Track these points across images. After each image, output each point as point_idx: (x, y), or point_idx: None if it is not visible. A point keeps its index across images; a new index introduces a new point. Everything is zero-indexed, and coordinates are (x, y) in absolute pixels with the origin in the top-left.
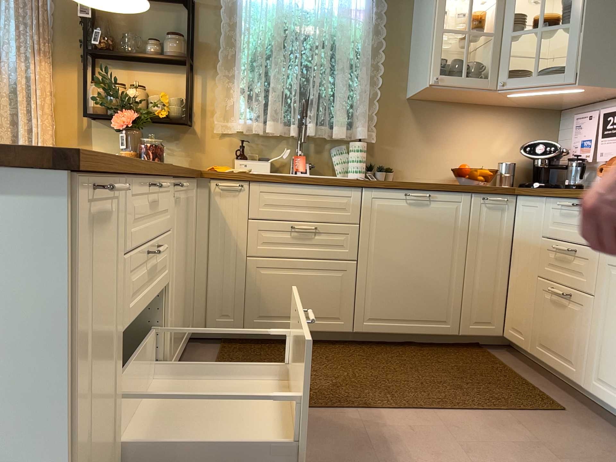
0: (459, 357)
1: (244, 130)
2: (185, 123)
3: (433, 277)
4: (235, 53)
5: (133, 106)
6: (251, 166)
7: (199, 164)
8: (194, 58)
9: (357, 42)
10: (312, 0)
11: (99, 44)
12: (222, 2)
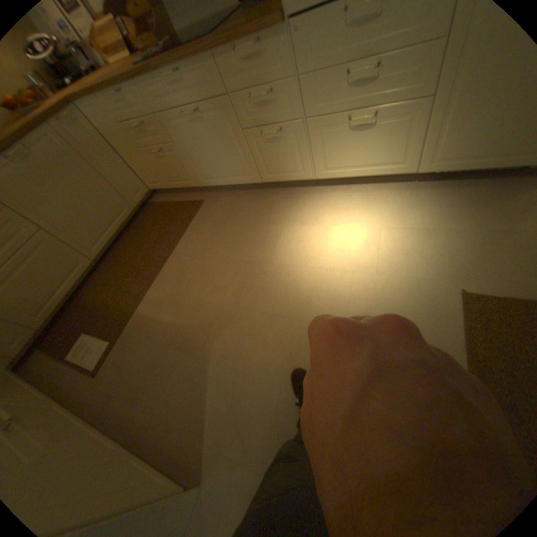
0: (145, 218)
1: None
2: None
3: (89, 194)
4: None
5: None
6: None
7: None
8: None
9: None
10: None
11: None
12: None
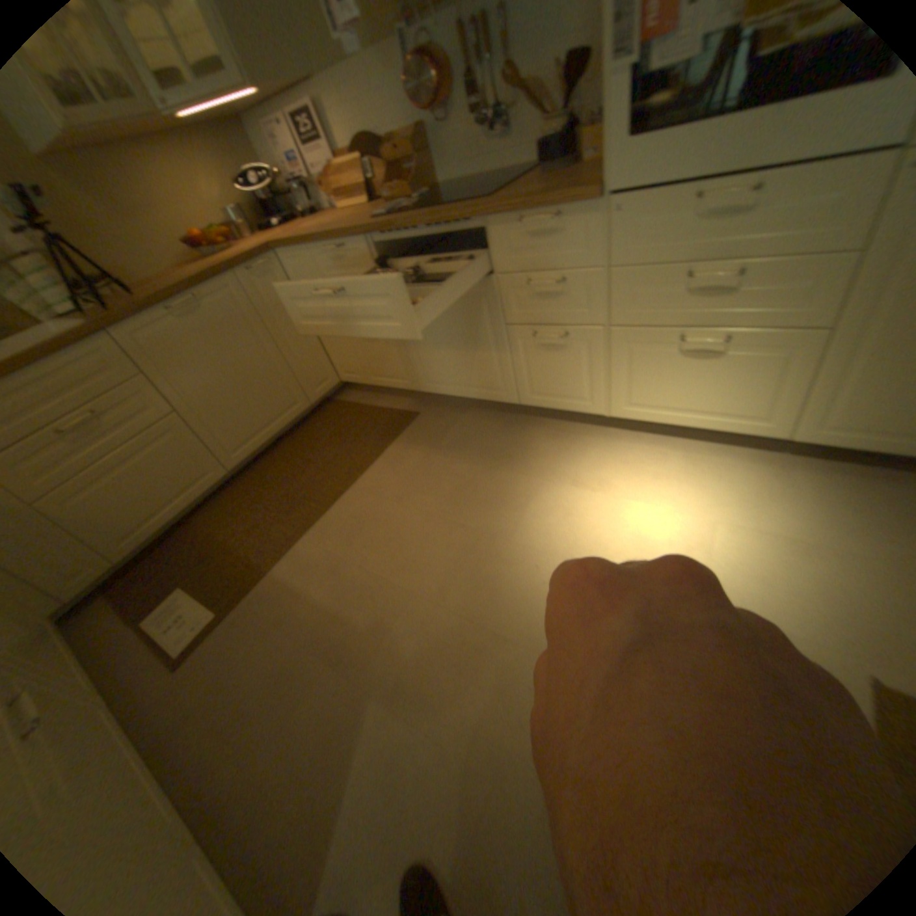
0: (323, 421)
1: None
2: None
3: (255, 373)
4: None
5: None
6: None
7: None
8: None
9: None
10: None
11: None
12: None
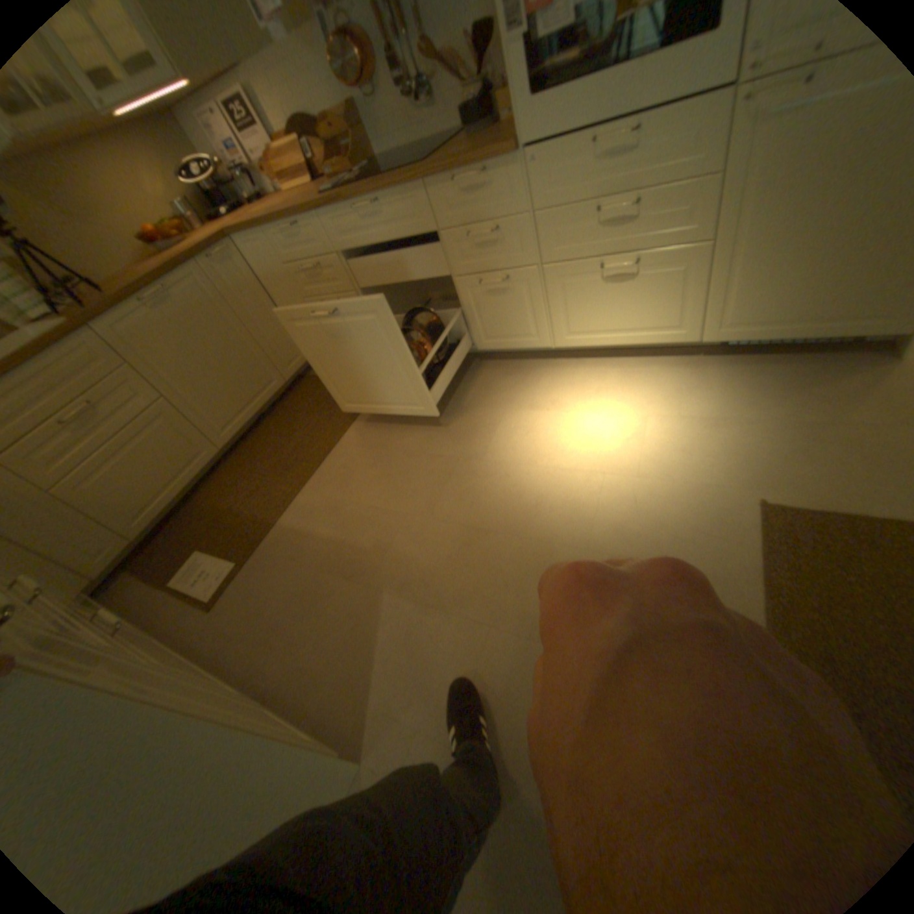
0: (302, 395)
1: None
2: None
3: (232, 355)
4: None
5: None
6: None
7: None
8: None
9: None
10: None
11: None
12: None
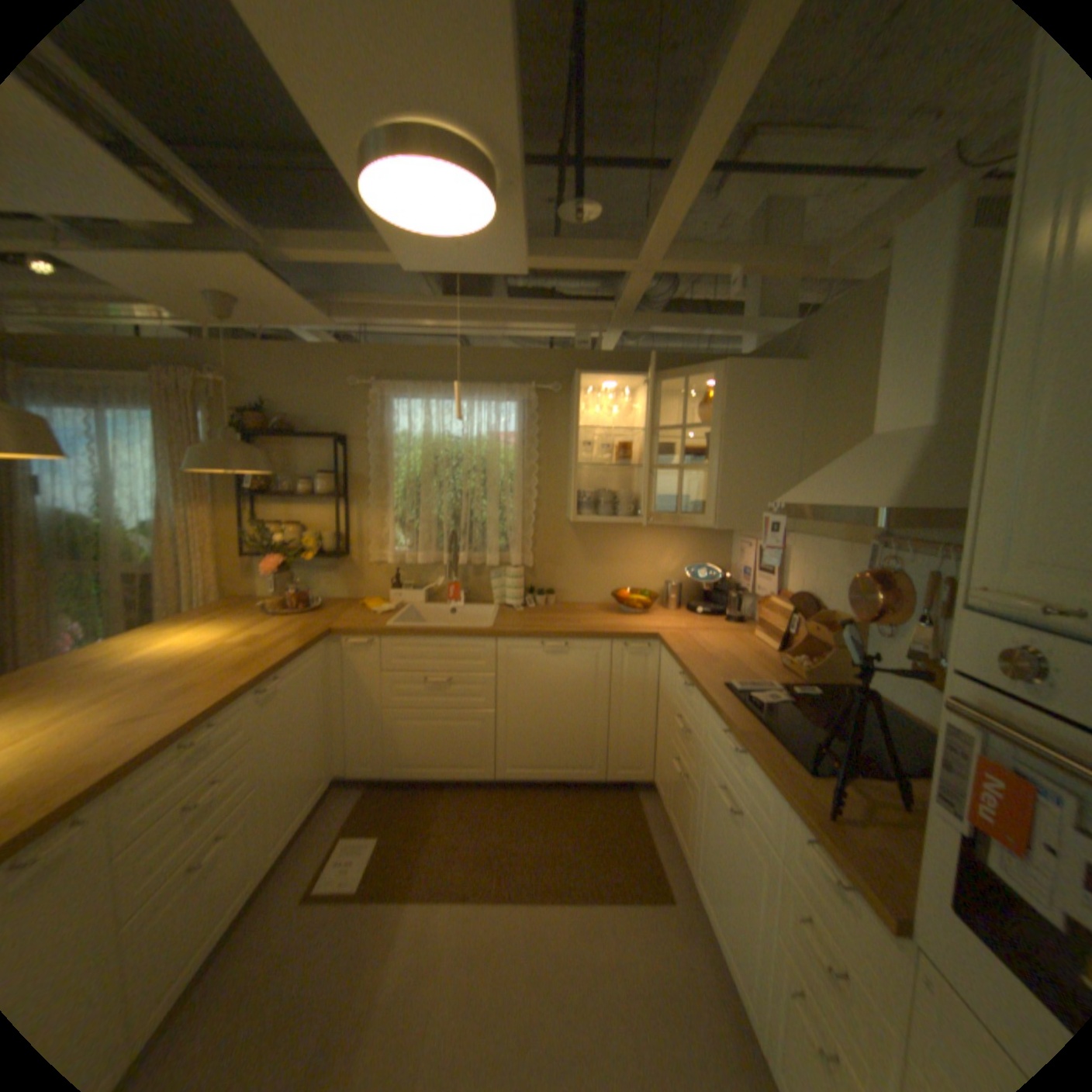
0: (601, 809)
1: (396, 562)
2: (343, 552)
3: (574, 724)
4: (387, 483)
5: (281, 548)
6: (406, 596)
7: (358, 591)
8: (348, 489)
9: (507, 469)
10: (462, 426)
11: (250, 485)
12: (369, 437)
